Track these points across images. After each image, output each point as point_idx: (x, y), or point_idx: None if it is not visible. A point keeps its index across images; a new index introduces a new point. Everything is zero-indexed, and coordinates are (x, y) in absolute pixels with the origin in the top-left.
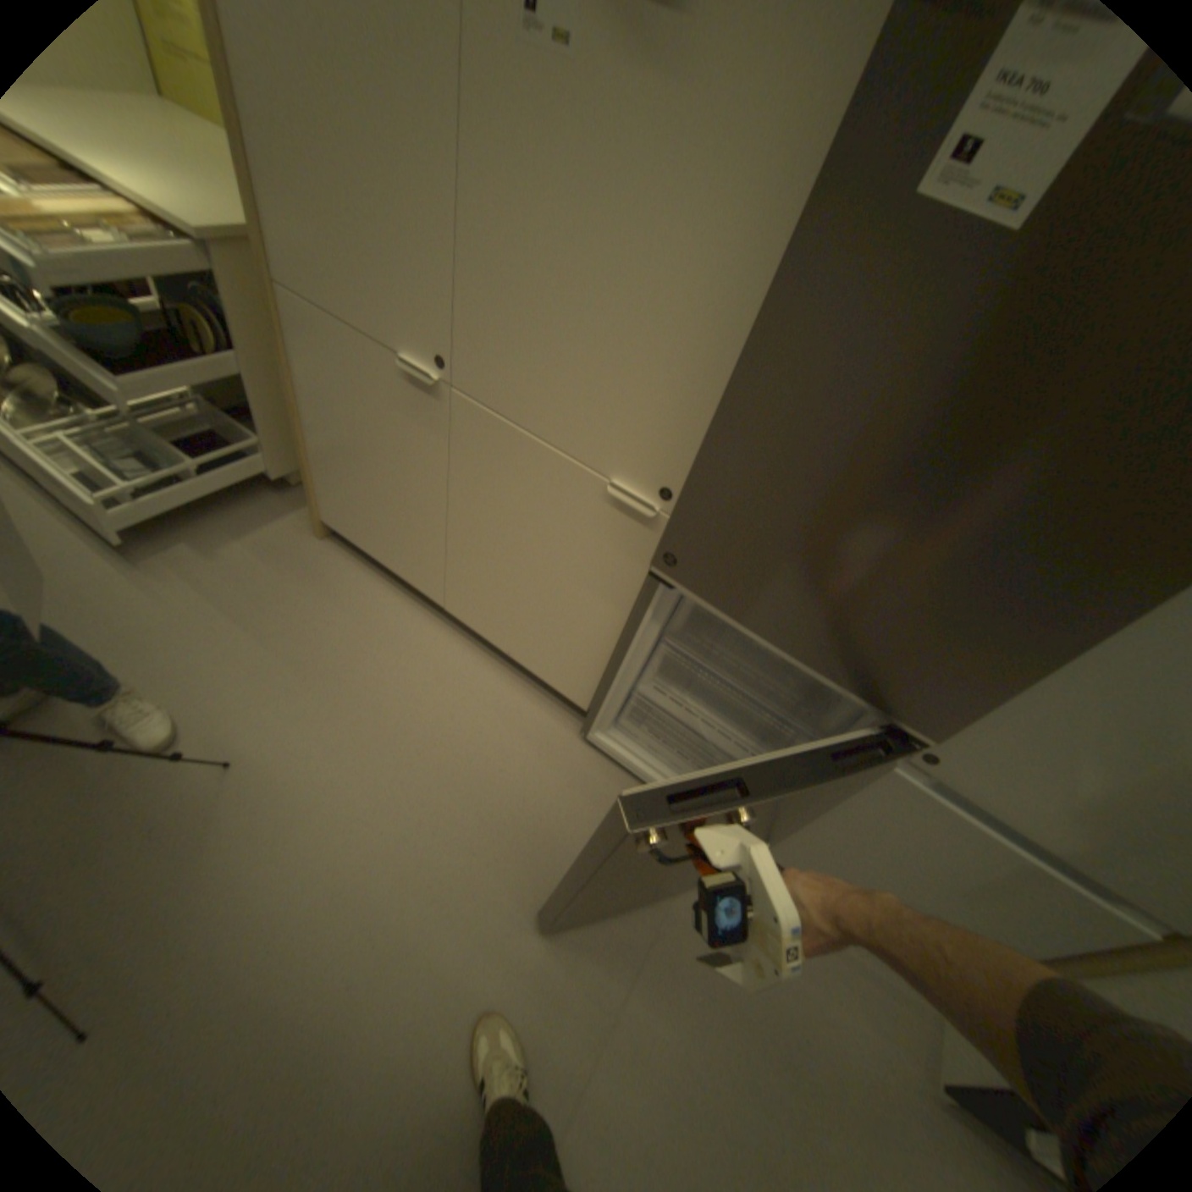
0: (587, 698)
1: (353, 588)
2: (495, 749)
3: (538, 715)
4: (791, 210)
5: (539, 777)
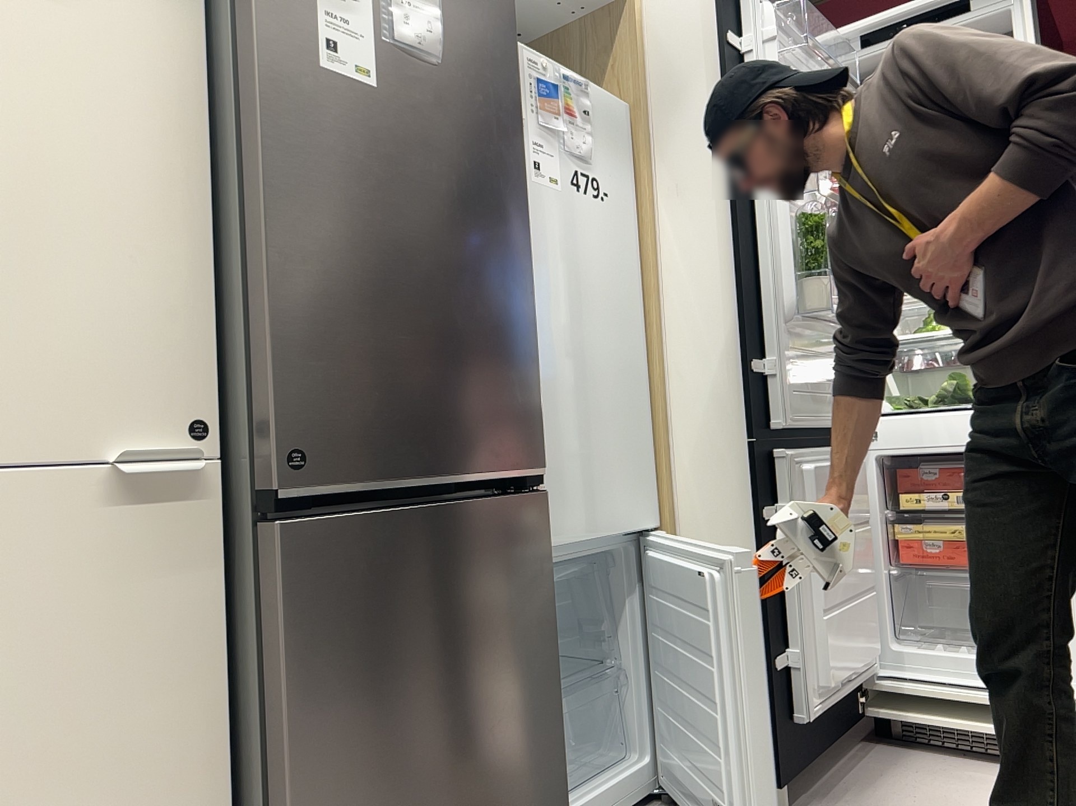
0: None
1: None
2: None
3: None
4: (190, 106)
5: None
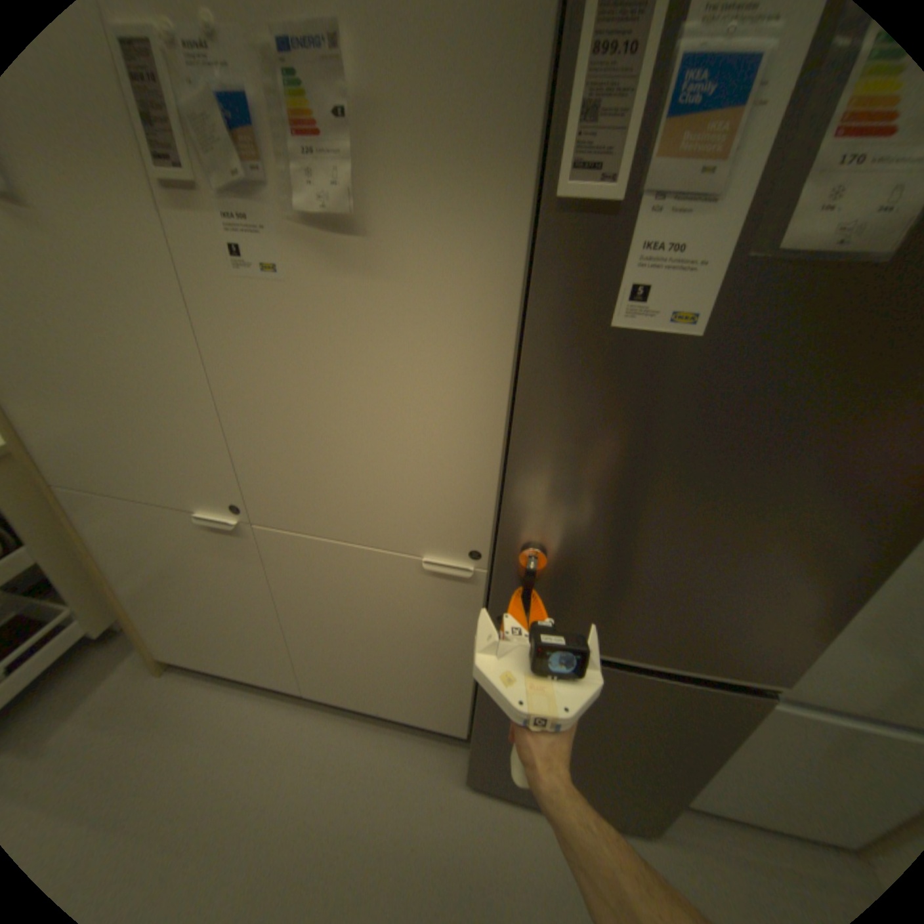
0: (461, 728)
1: (203, 714)
2: (396, 827)
3: (422, 762)
4: (502, 341)
5: (448, 835)
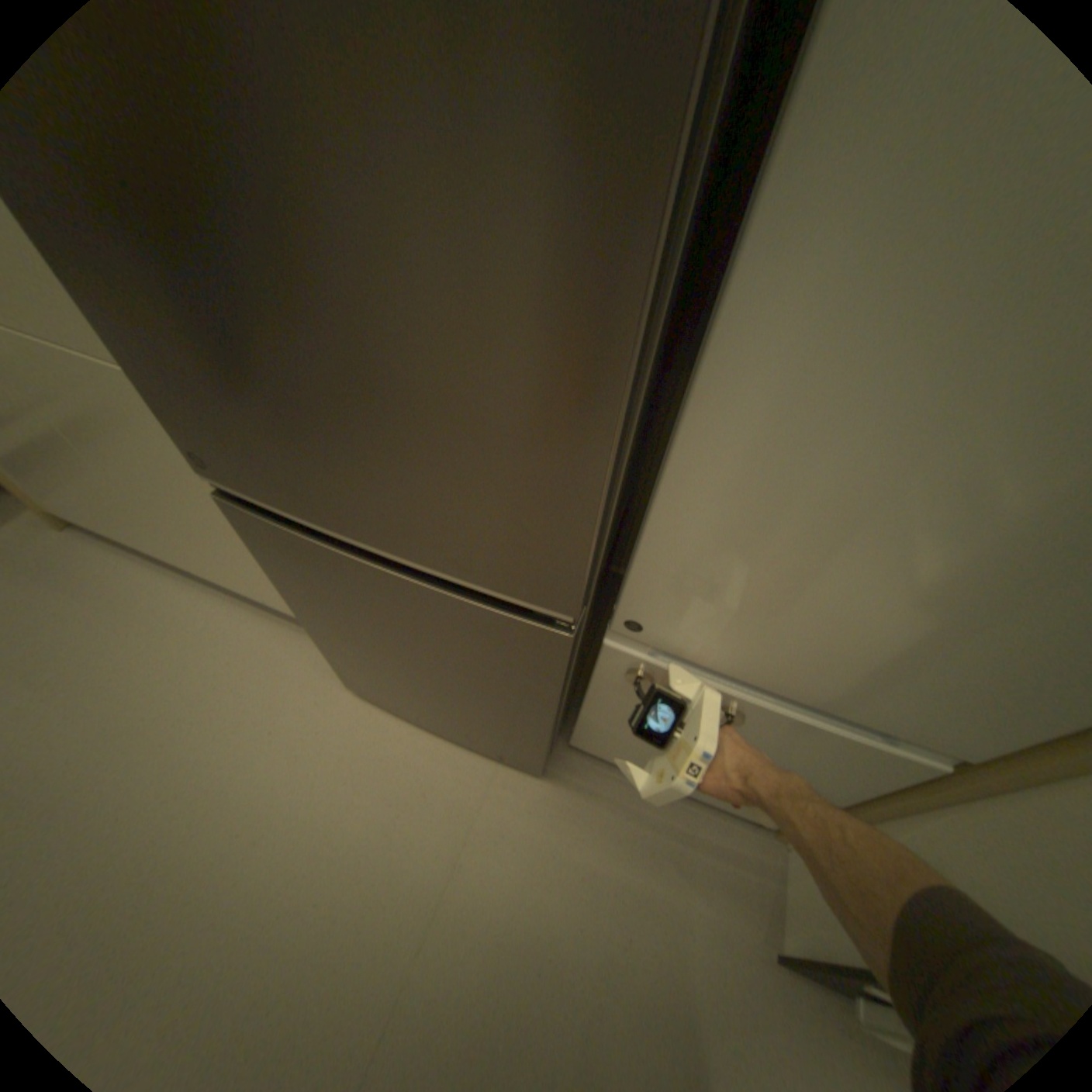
0: None
1: (98, 574)
2: (263, 709)
3: (315, 657)
4: None
5: (315, 726)
